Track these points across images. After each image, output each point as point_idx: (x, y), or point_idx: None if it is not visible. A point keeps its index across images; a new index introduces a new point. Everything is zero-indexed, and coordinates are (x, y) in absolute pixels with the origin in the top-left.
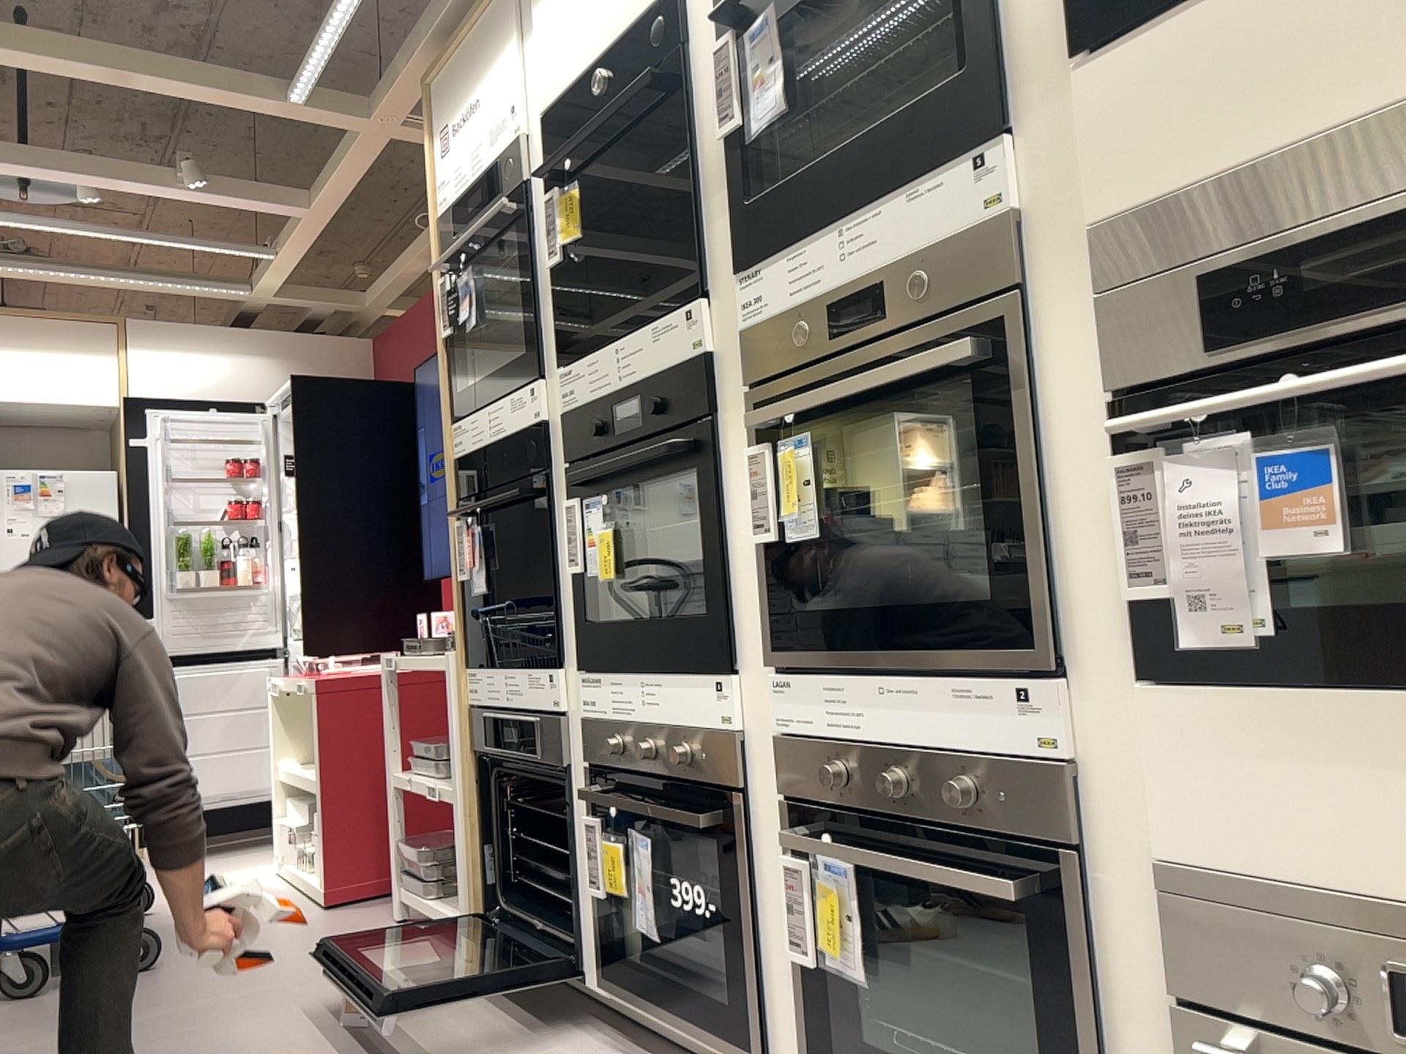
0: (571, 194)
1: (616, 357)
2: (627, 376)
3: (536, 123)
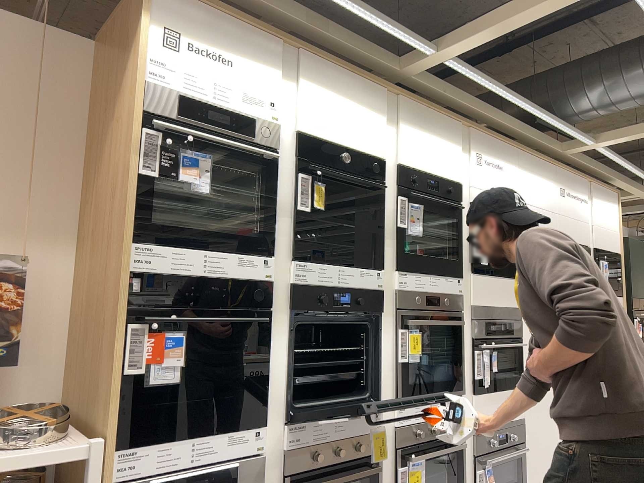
0: (323, 190)
1: (338, 272)
2: (343, 283)
3: (290, 131)
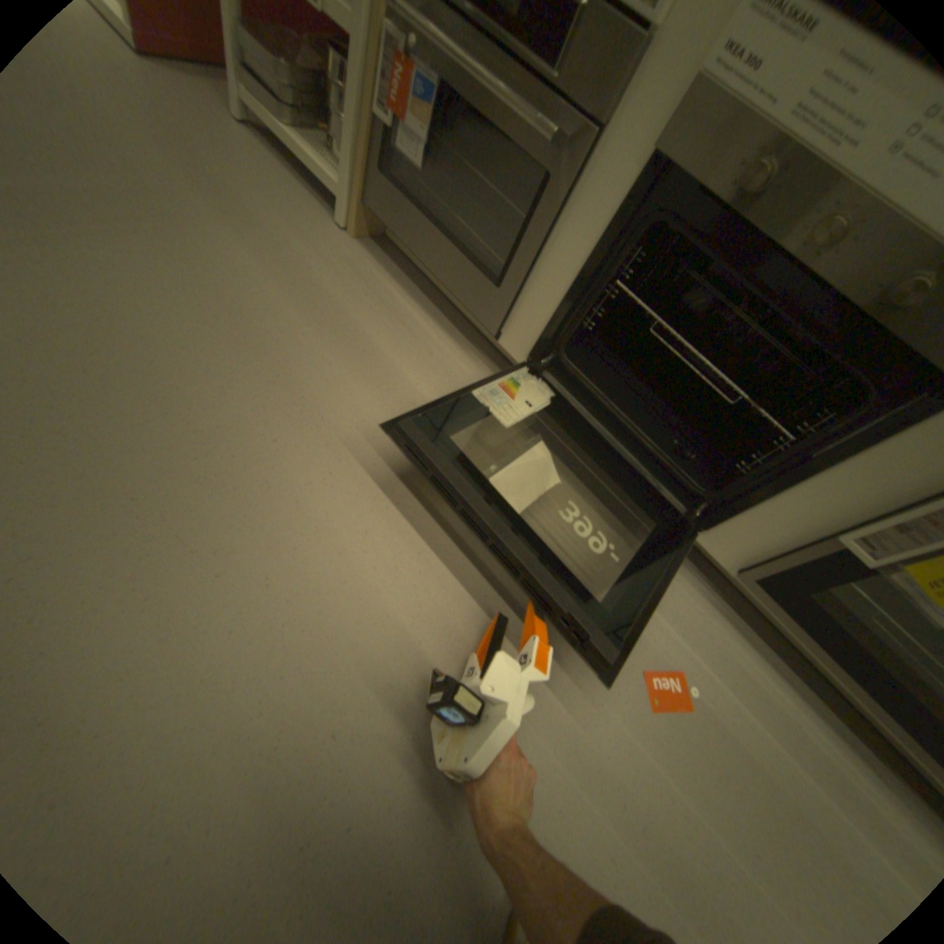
0: None
1: None
2: None
3: None
